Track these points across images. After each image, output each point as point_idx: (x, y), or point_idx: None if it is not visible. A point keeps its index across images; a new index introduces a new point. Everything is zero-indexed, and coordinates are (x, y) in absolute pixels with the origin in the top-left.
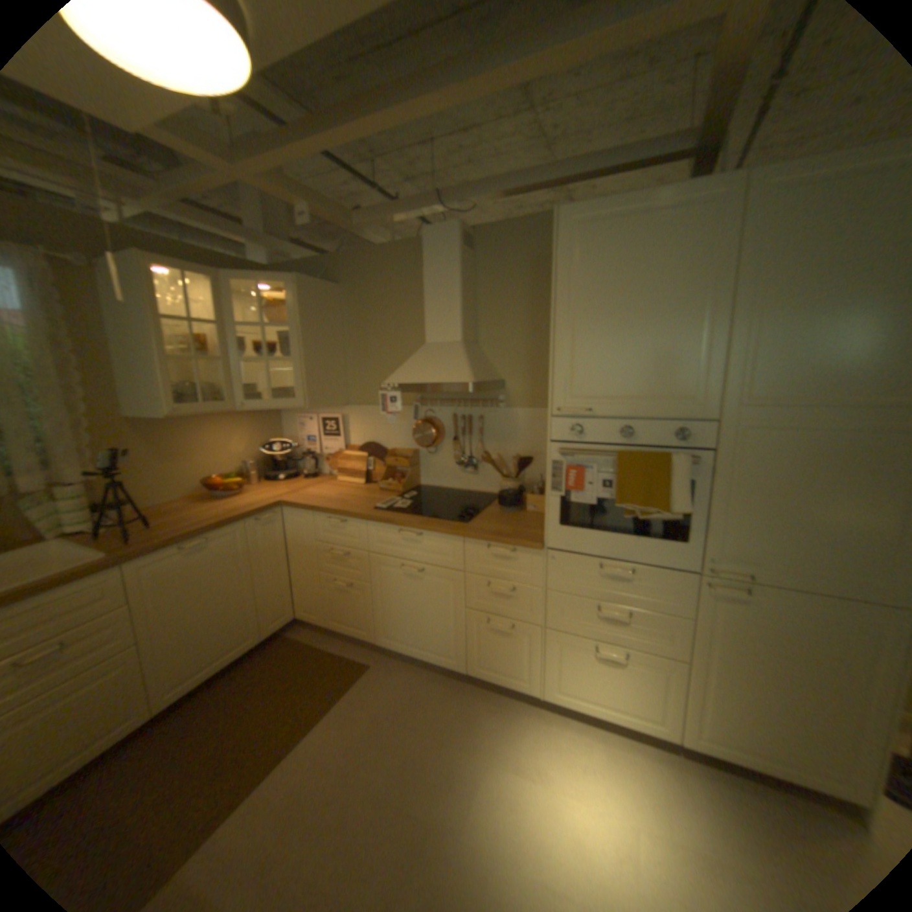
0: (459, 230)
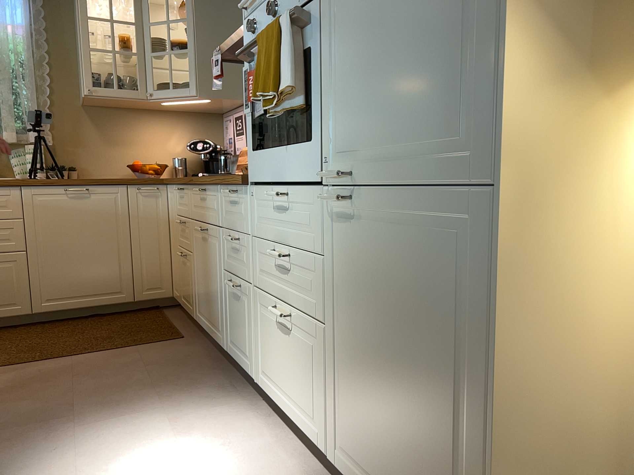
0: None
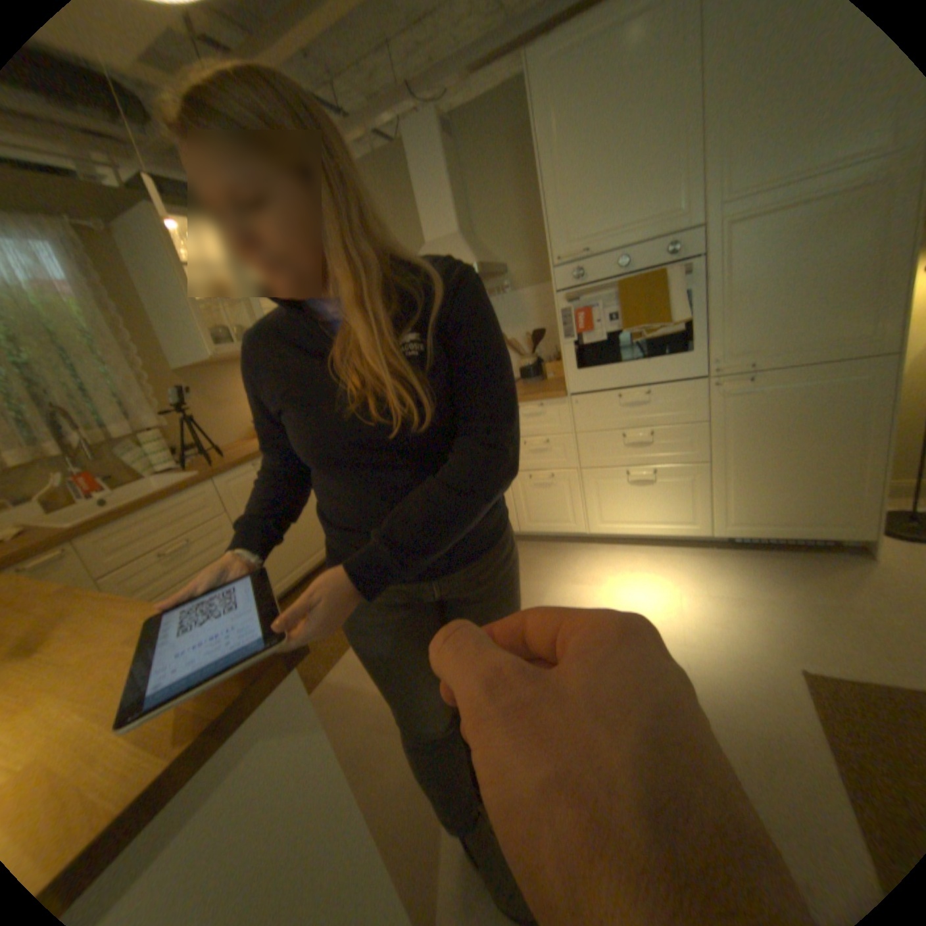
0: (437, 112)
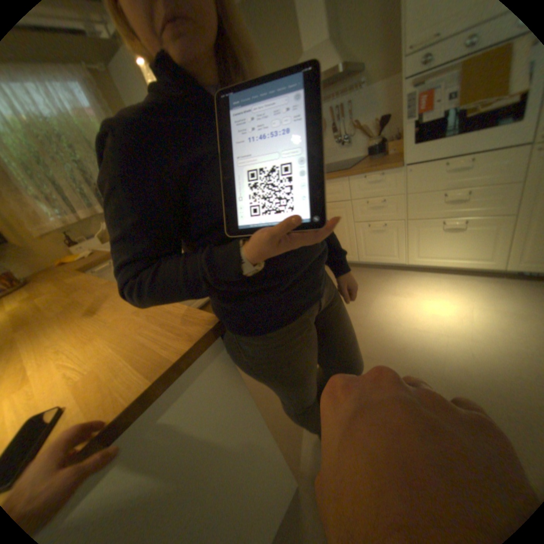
0: None
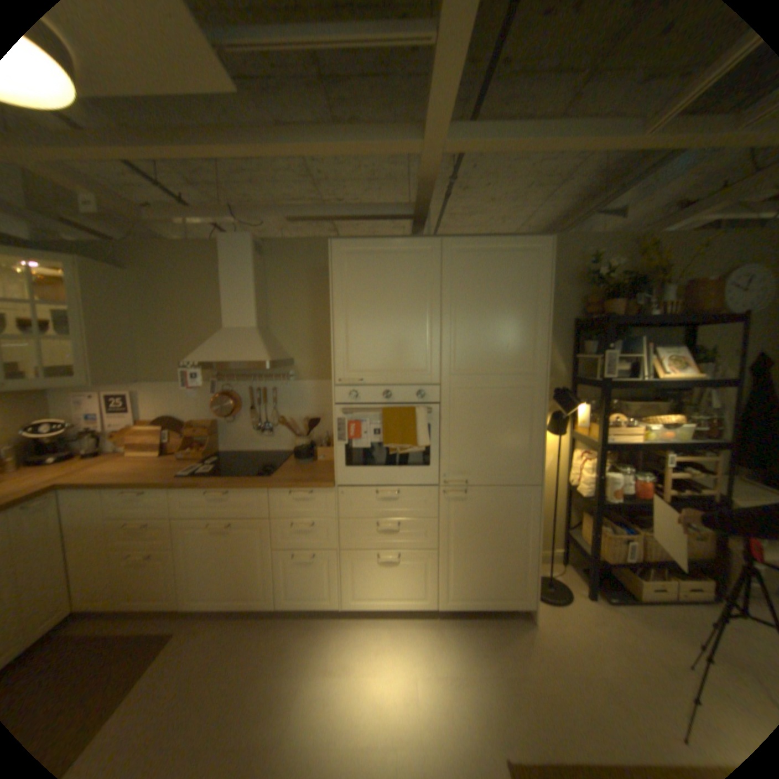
0: (253, 240)
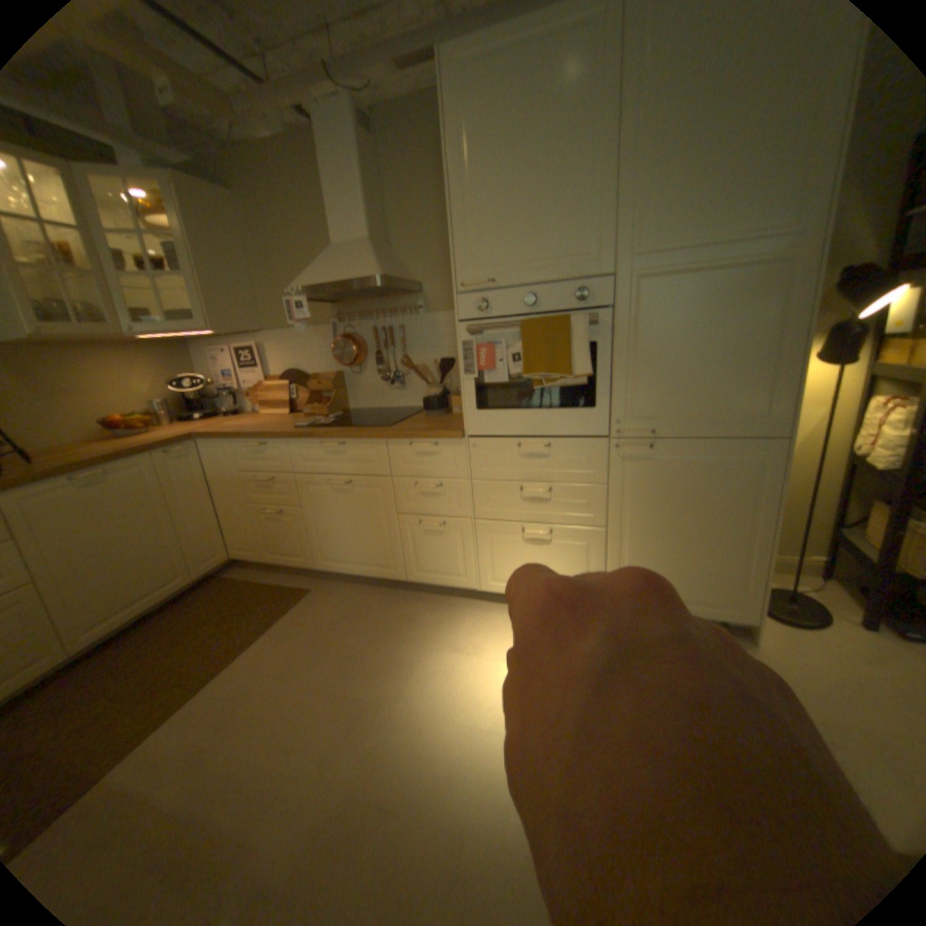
0: (353, 103)
